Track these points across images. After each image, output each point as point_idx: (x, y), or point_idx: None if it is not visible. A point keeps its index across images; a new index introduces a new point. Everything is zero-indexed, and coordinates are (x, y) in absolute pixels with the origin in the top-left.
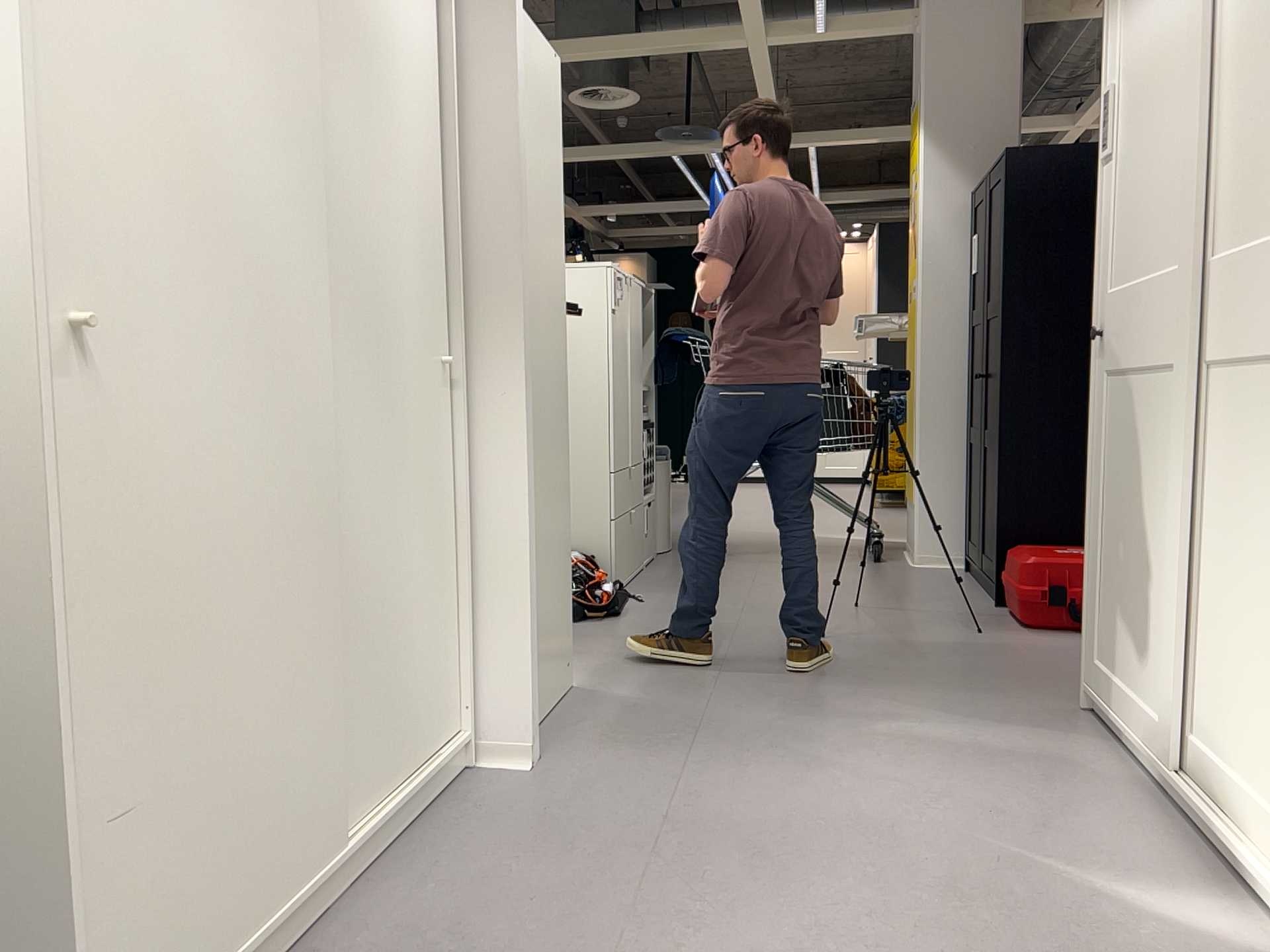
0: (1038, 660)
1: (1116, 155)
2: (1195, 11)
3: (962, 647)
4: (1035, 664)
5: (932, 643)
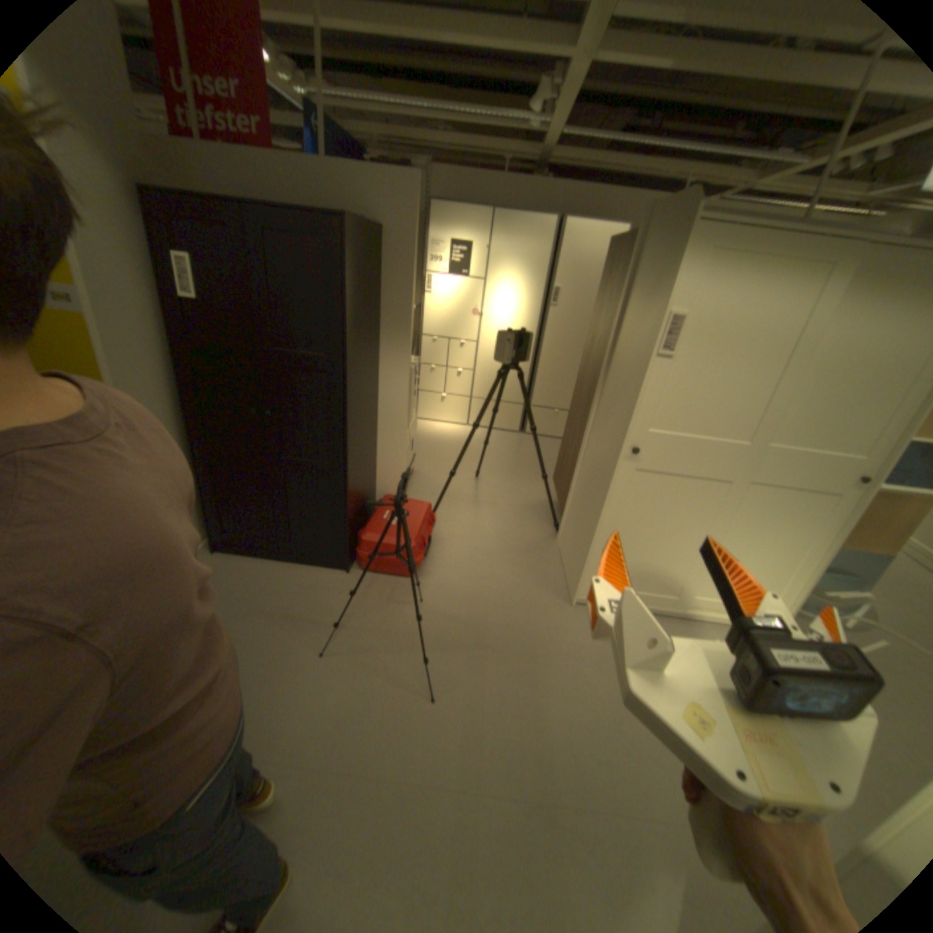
0: (490, 595)
1: (685, 359)
2: (820, 336)
3: (461, 620)
4: (498, 599)
5: (452, 634)
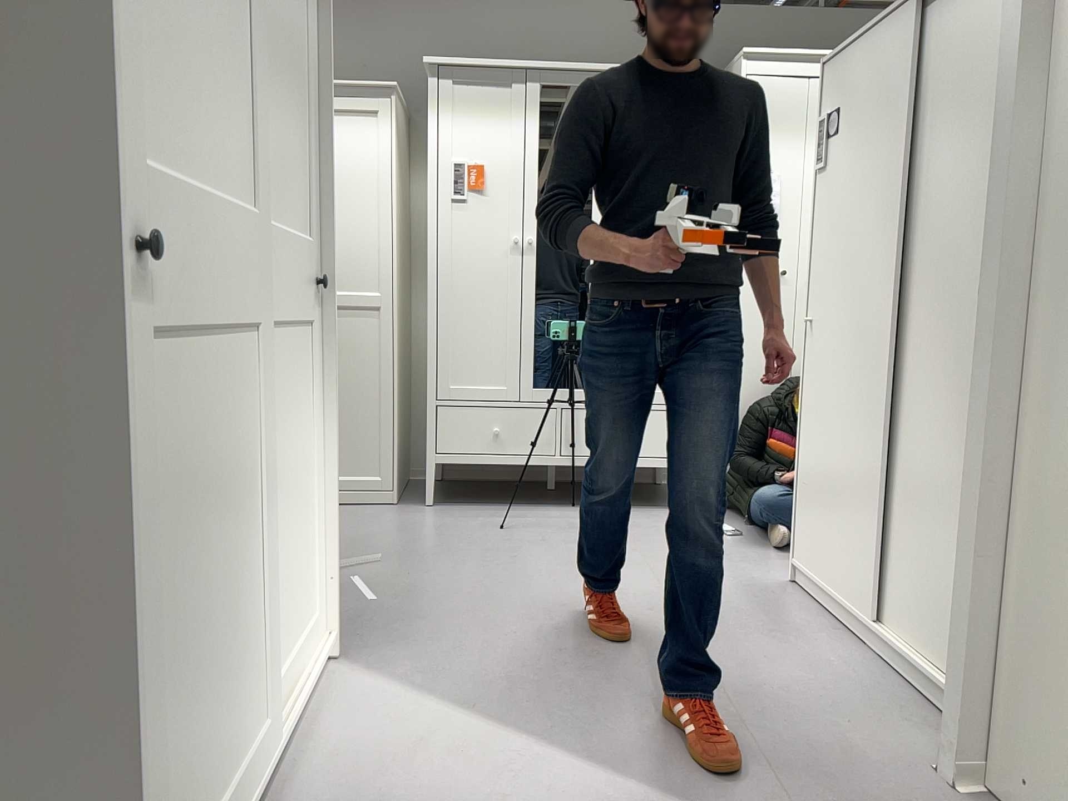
0: None
1: None
2: None
3: None
4: None
5: None
